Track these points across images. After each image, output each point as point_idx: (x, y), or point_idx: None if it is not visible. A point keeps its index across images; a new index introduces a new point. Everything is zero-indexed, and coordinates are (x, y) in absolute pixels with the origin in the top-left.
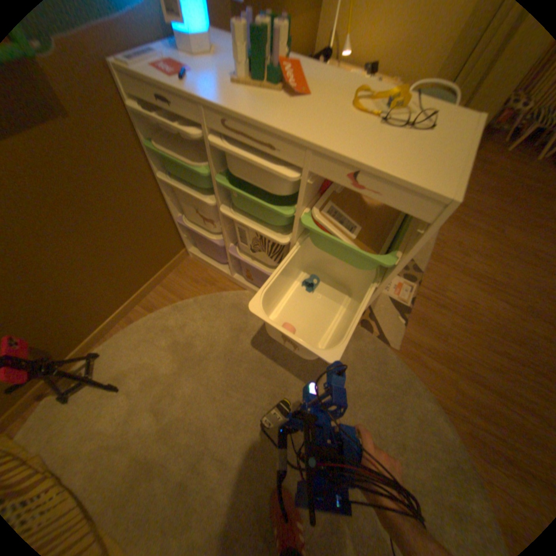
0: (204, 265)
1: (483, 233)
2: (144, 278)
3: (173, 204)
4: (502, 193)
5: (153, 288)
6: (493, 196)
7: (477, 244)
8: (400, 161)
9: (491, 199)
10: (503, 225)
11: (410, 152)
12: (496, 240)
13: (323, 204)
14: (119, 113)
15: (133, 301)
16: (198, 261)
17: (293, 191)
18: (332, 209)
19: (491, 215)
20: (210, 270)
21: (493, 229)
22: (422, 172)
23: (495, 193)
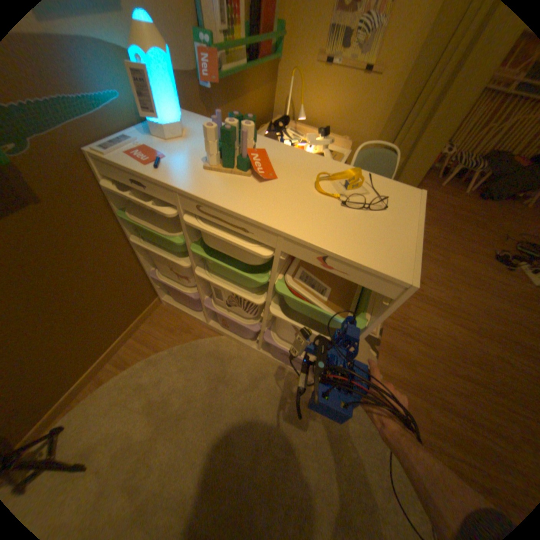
0: (178, 312)
1: (432, 261)
2: (115, 334)
3: (146, 260)
4: (443, 224)
5: (124, 342)
6: (436, 227)
7: (429, 272)
8: (363, 247)
9: (435, 229)
10: (448, 253)
11: (369, 236)
12: (444, 267)
13: (295, 270)
14: (92, 189)
15: (103, 359)
16: (171, 308)
17: (266, 258)
18: (303, 274)
19: (437, 244)
20: (184, 317)
21: (440, 257)
22: (383, 257)
23: (437, 224)
